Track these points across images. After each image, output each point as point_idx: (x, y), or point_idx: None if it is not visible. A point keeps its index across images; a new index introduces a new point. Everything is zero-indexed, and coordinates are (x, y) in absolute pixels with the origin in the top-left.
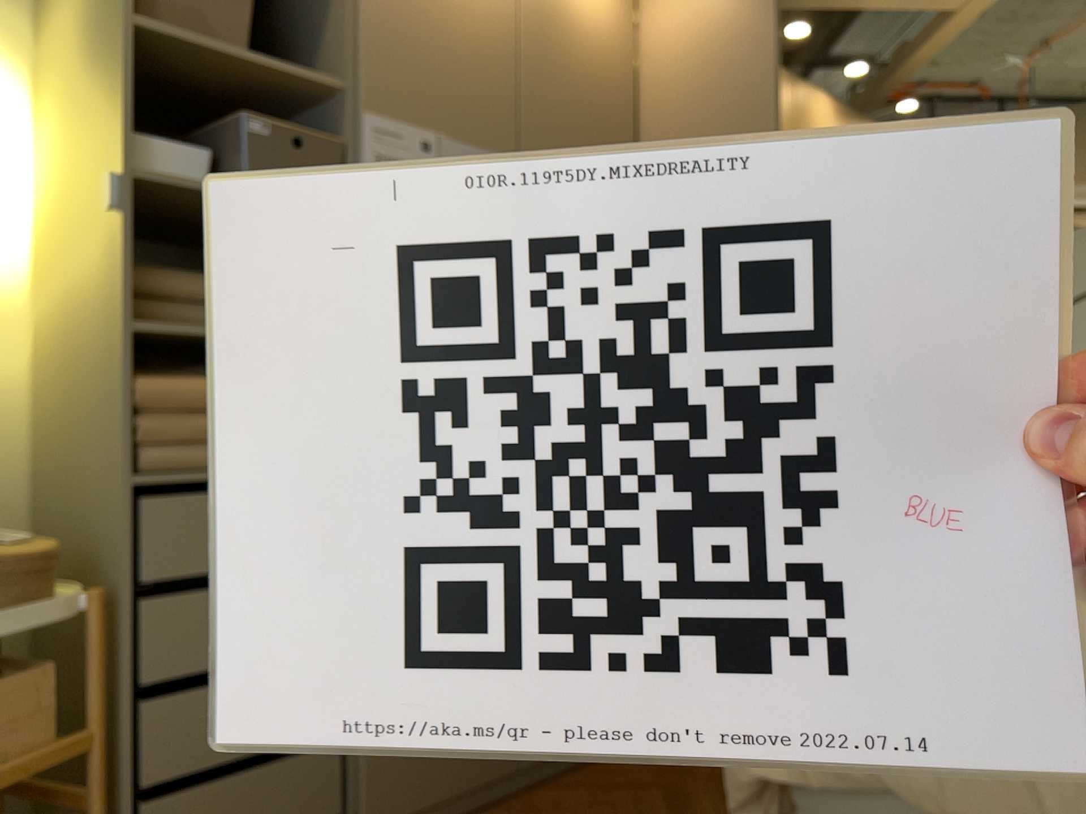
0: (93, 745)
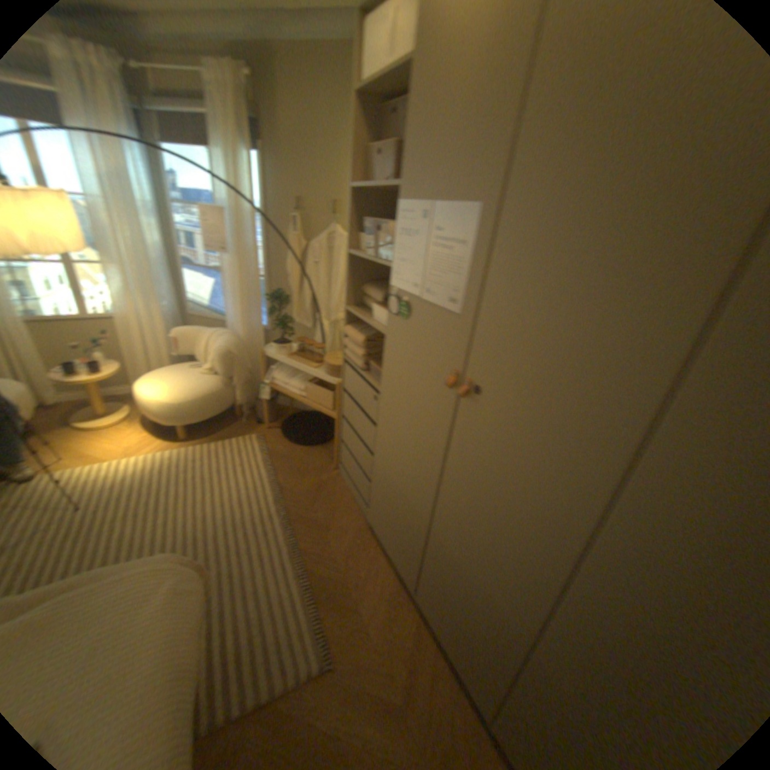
0: (335, 419)
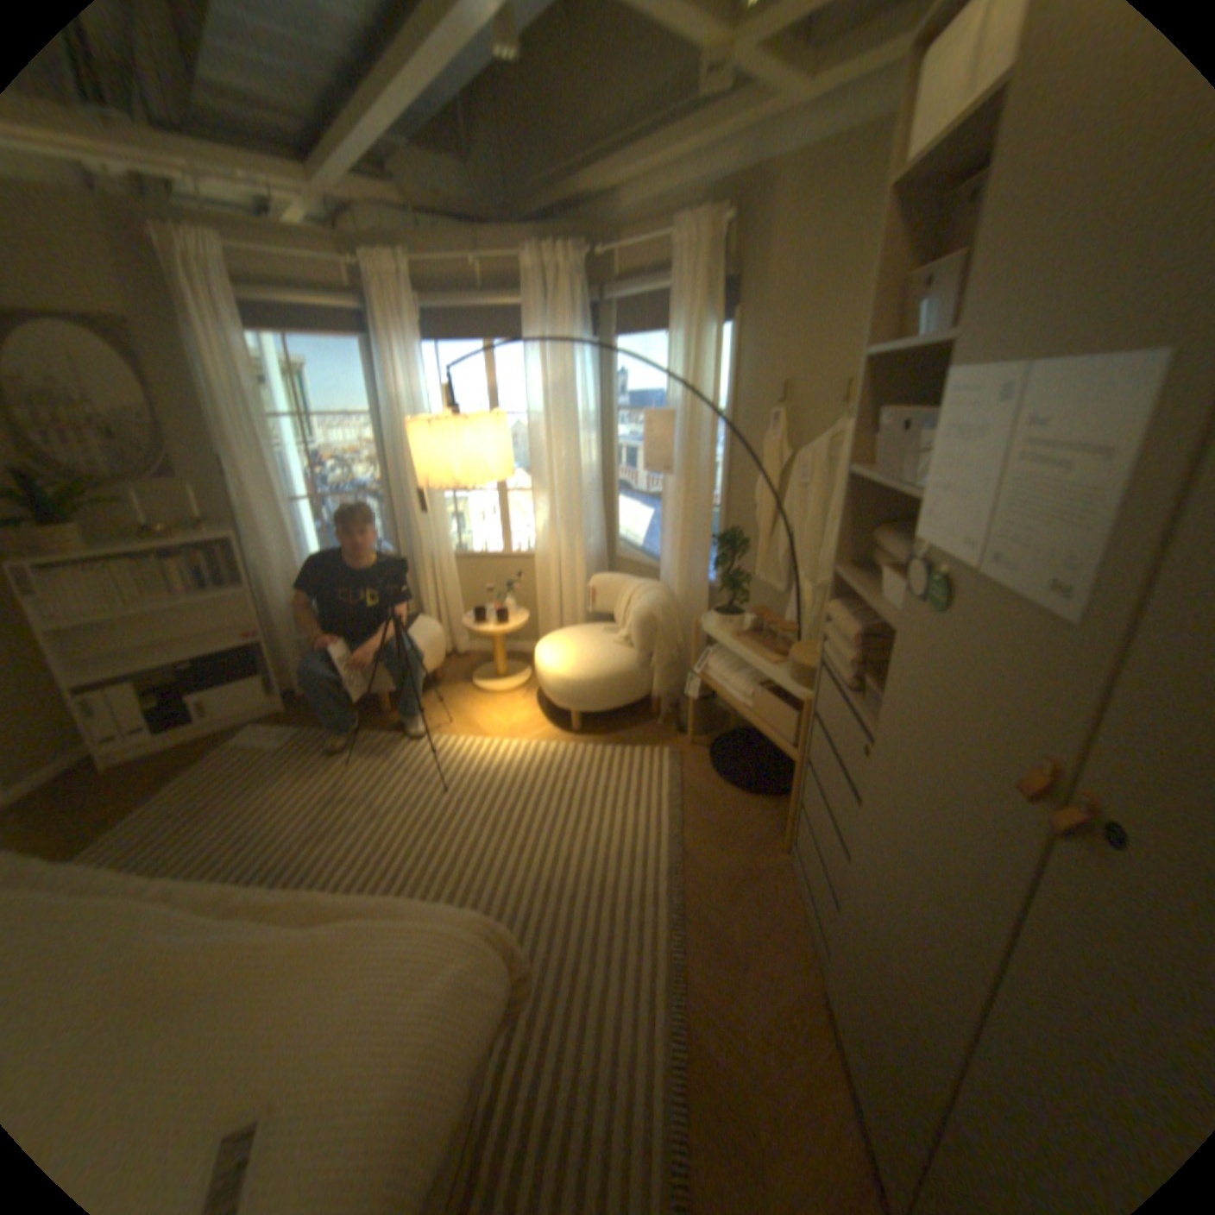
0: (797, 764)
